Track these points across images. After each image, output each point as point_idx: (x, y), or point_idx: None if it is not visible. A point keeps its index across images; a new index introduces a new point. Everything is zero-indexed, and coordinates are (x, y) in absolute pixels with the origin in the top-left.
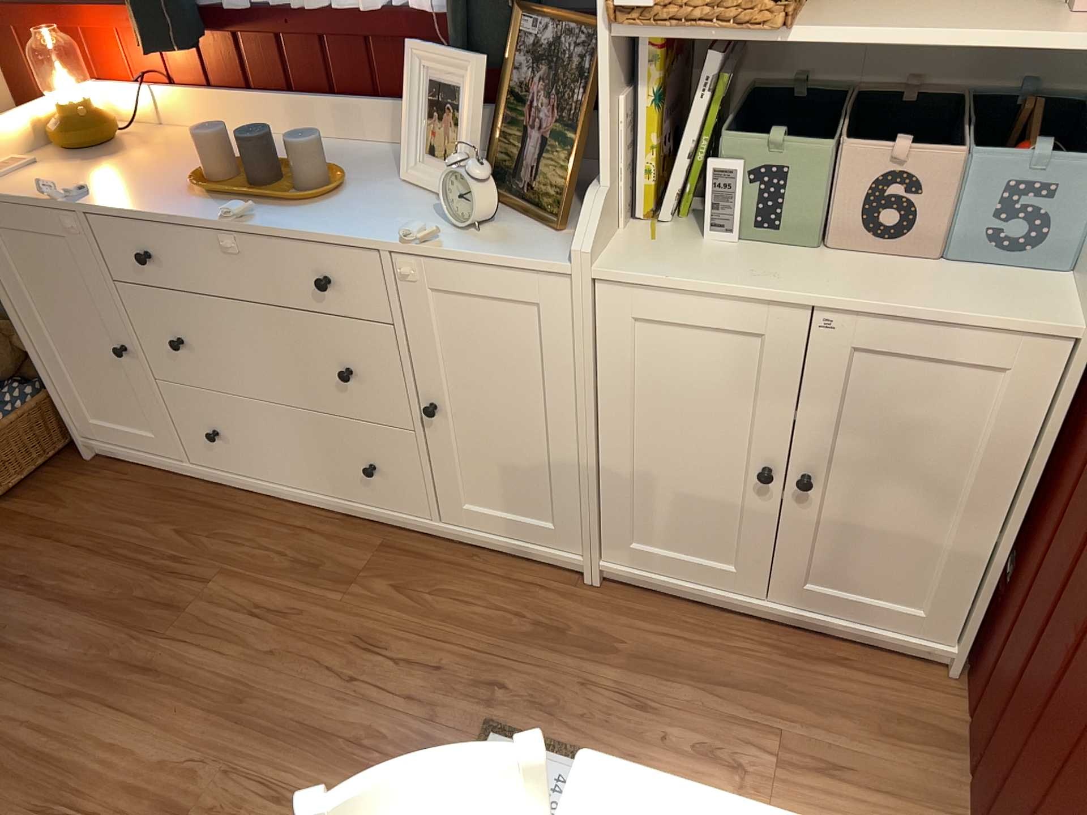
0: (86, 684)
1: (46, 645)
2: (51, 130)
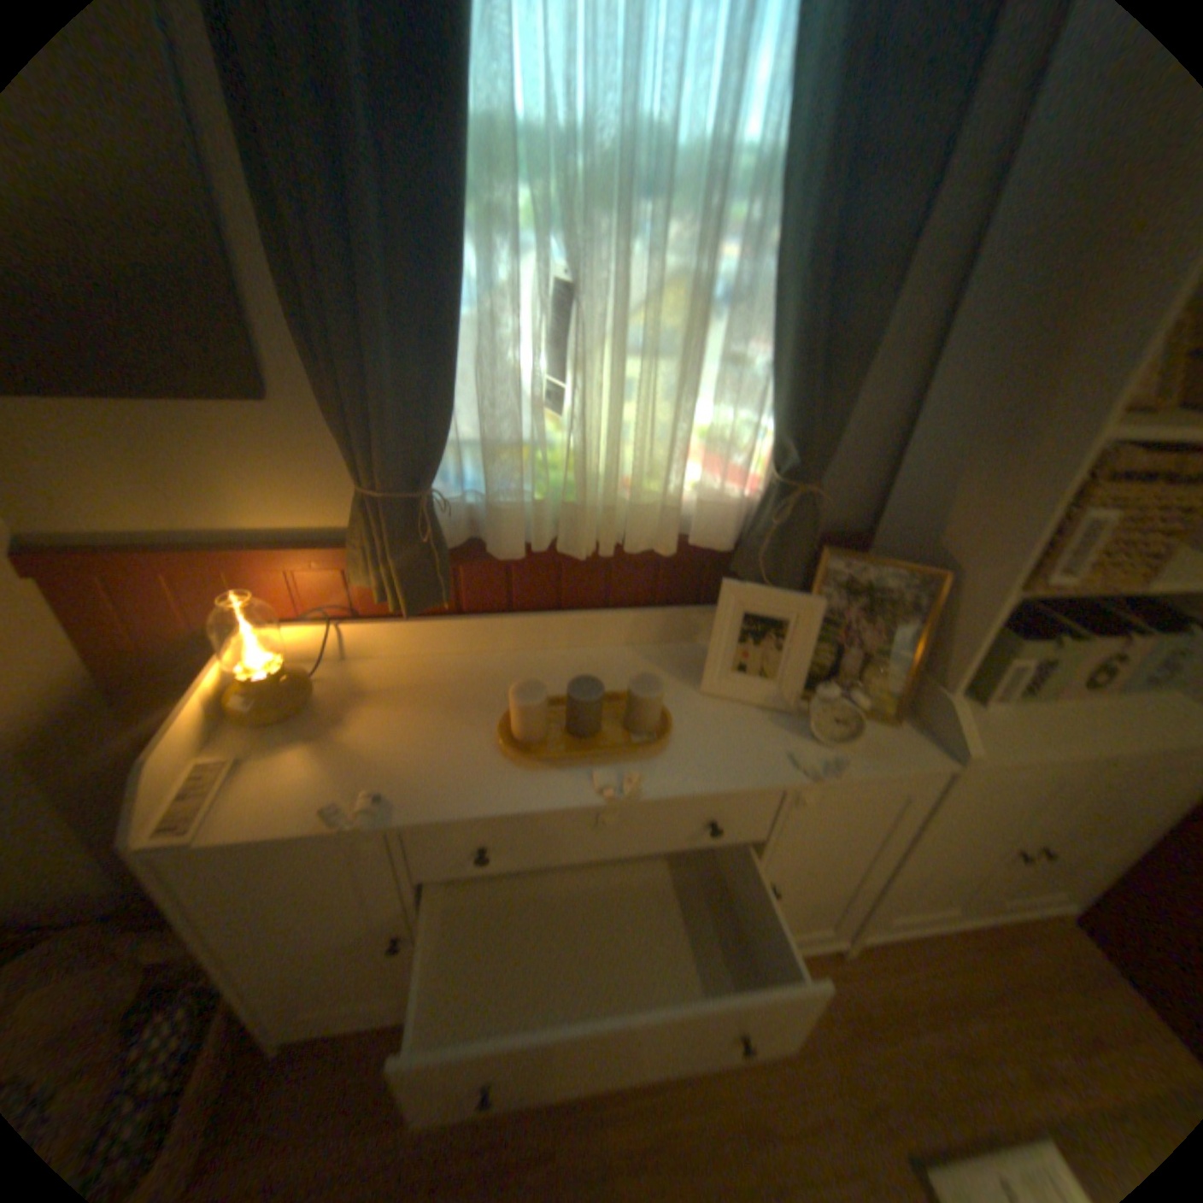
0: None
1: None
2: (237, 712)
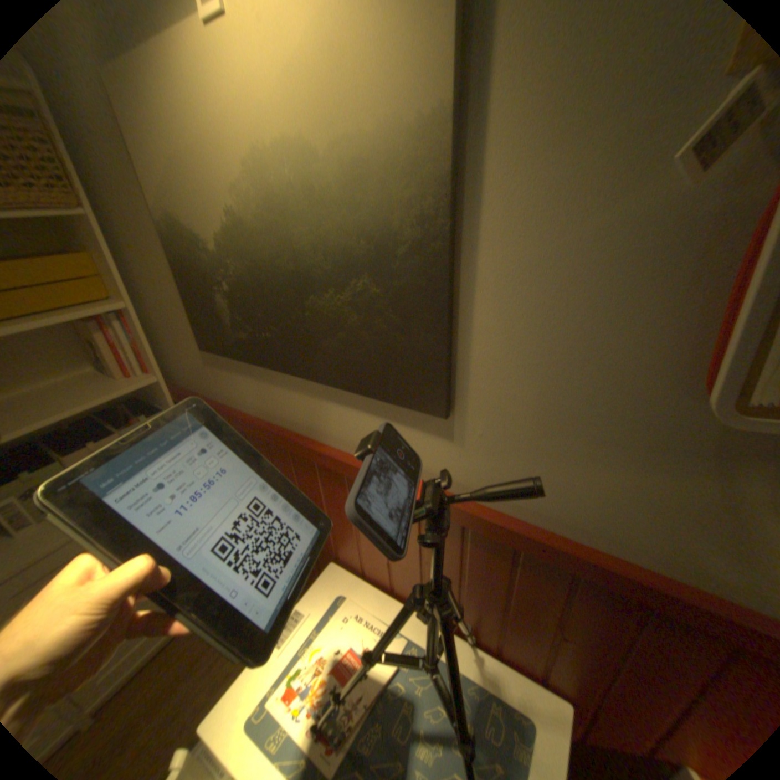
0: None
1: None
2: None
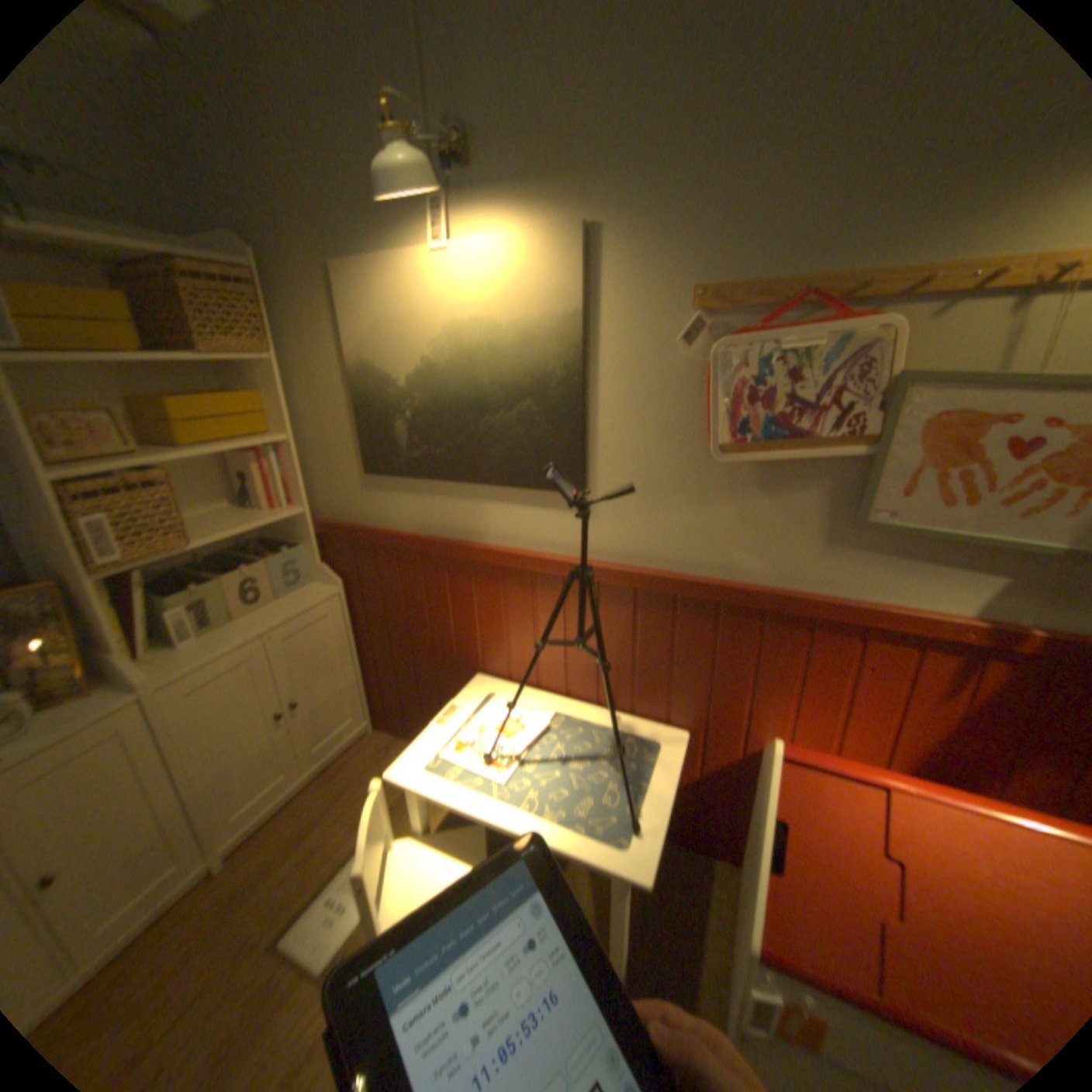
0: None
1: None
2: None
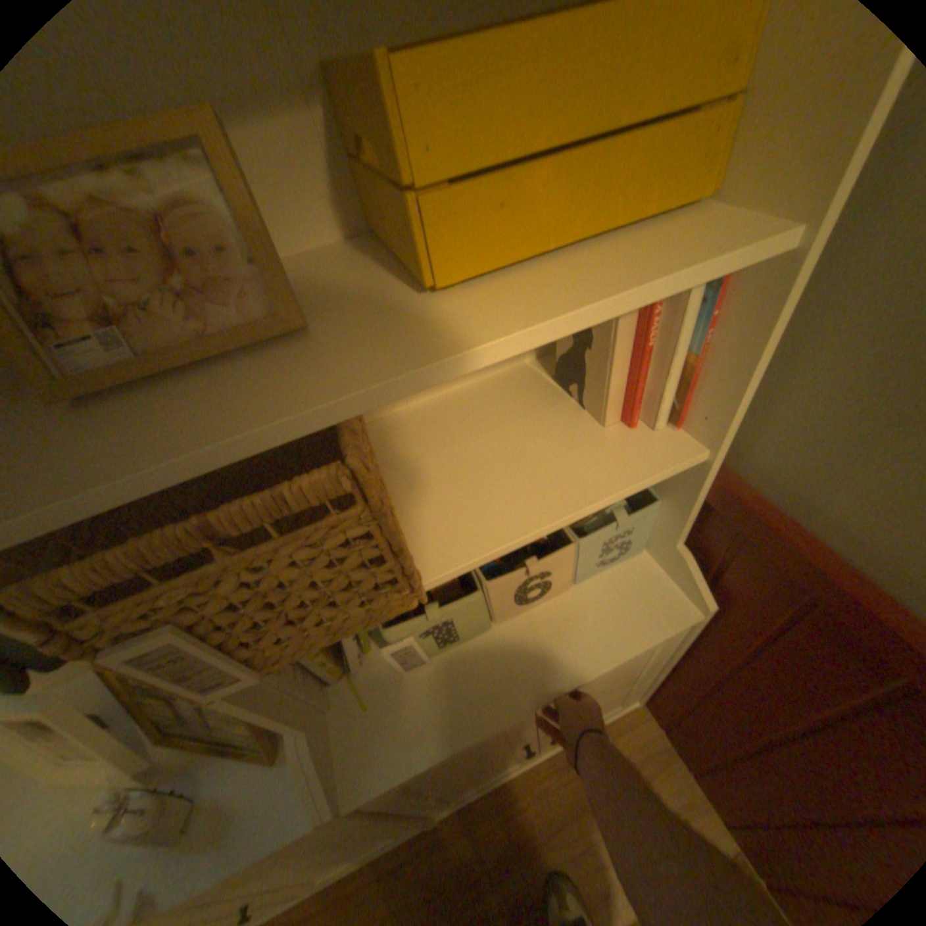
0: None
1: None
2: None
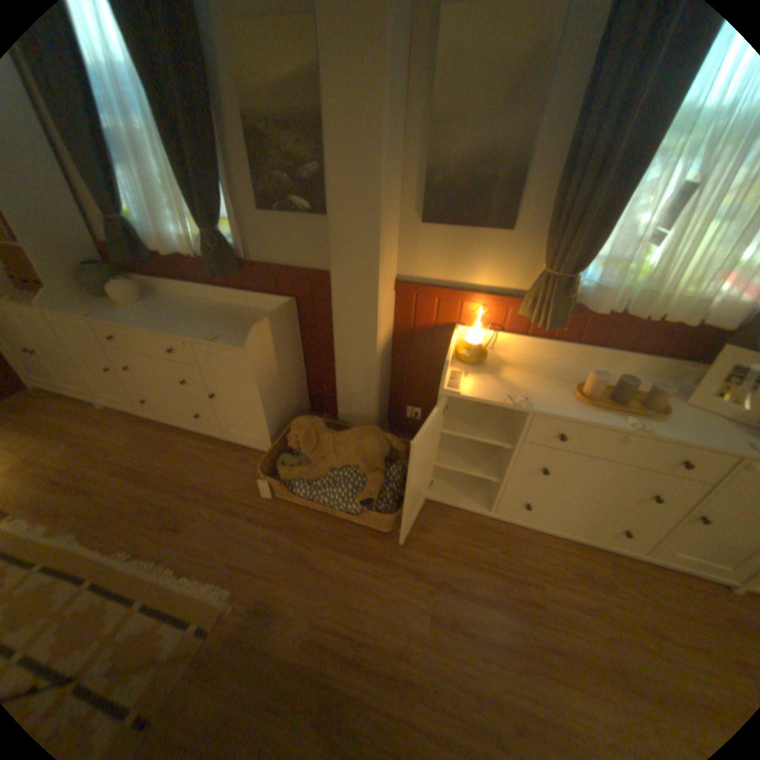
0: (531, 664)
1: (489, 635)
2: (464, 355)
